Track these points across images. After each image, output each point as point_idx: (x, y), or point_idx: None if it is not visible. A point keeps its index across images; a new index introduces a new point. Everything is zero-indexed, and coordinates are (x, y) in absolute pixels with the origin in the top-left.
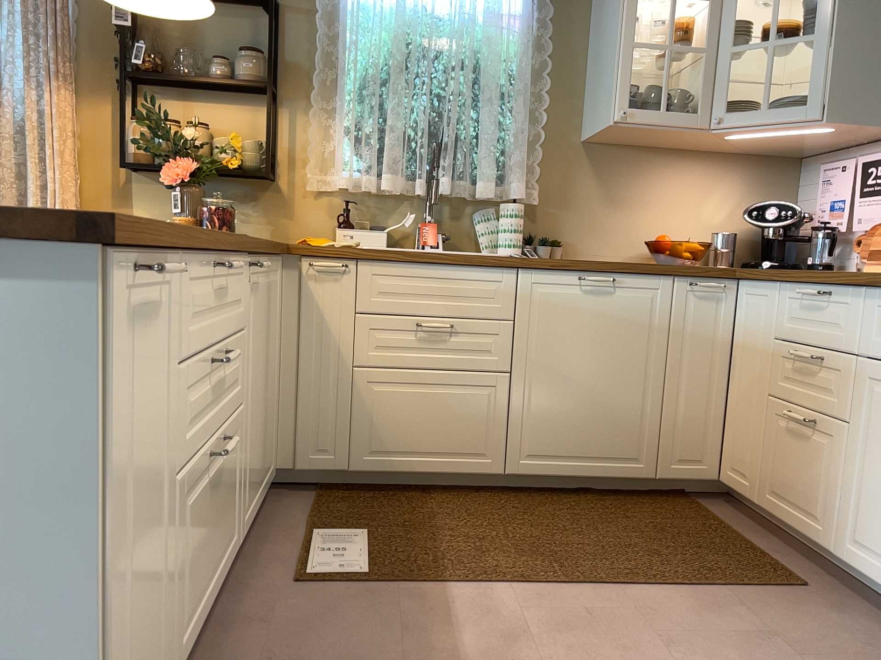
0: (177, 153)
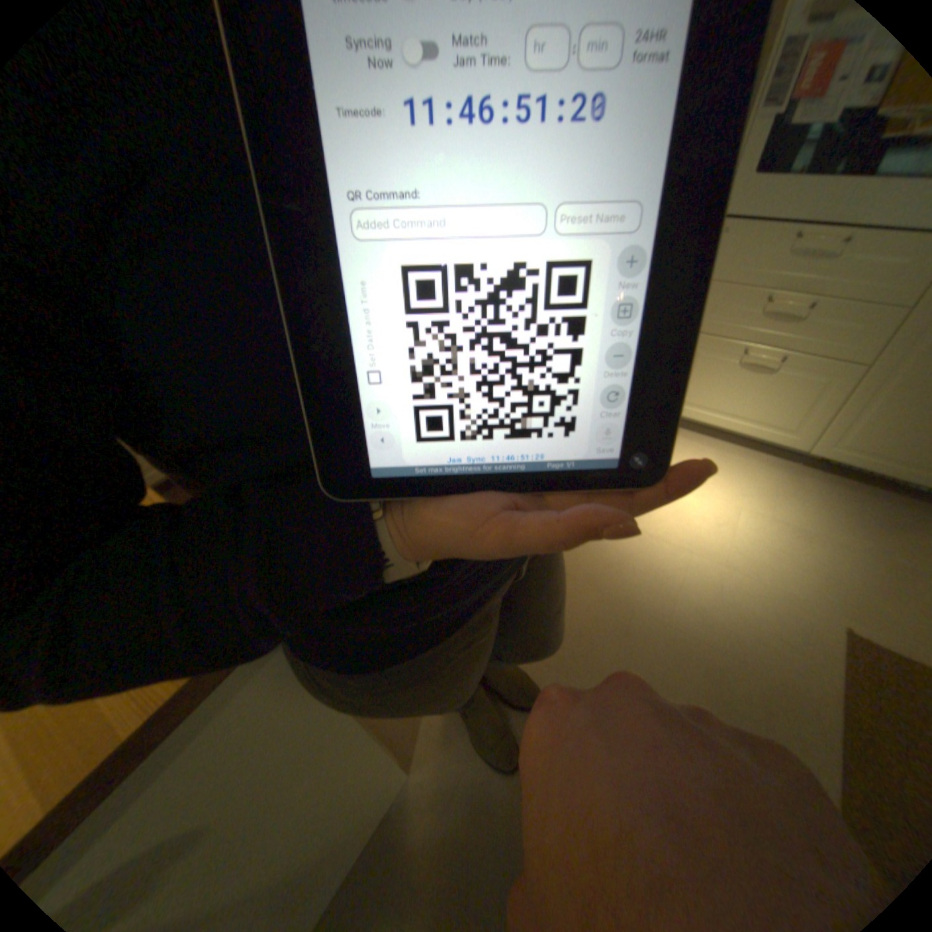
0: None
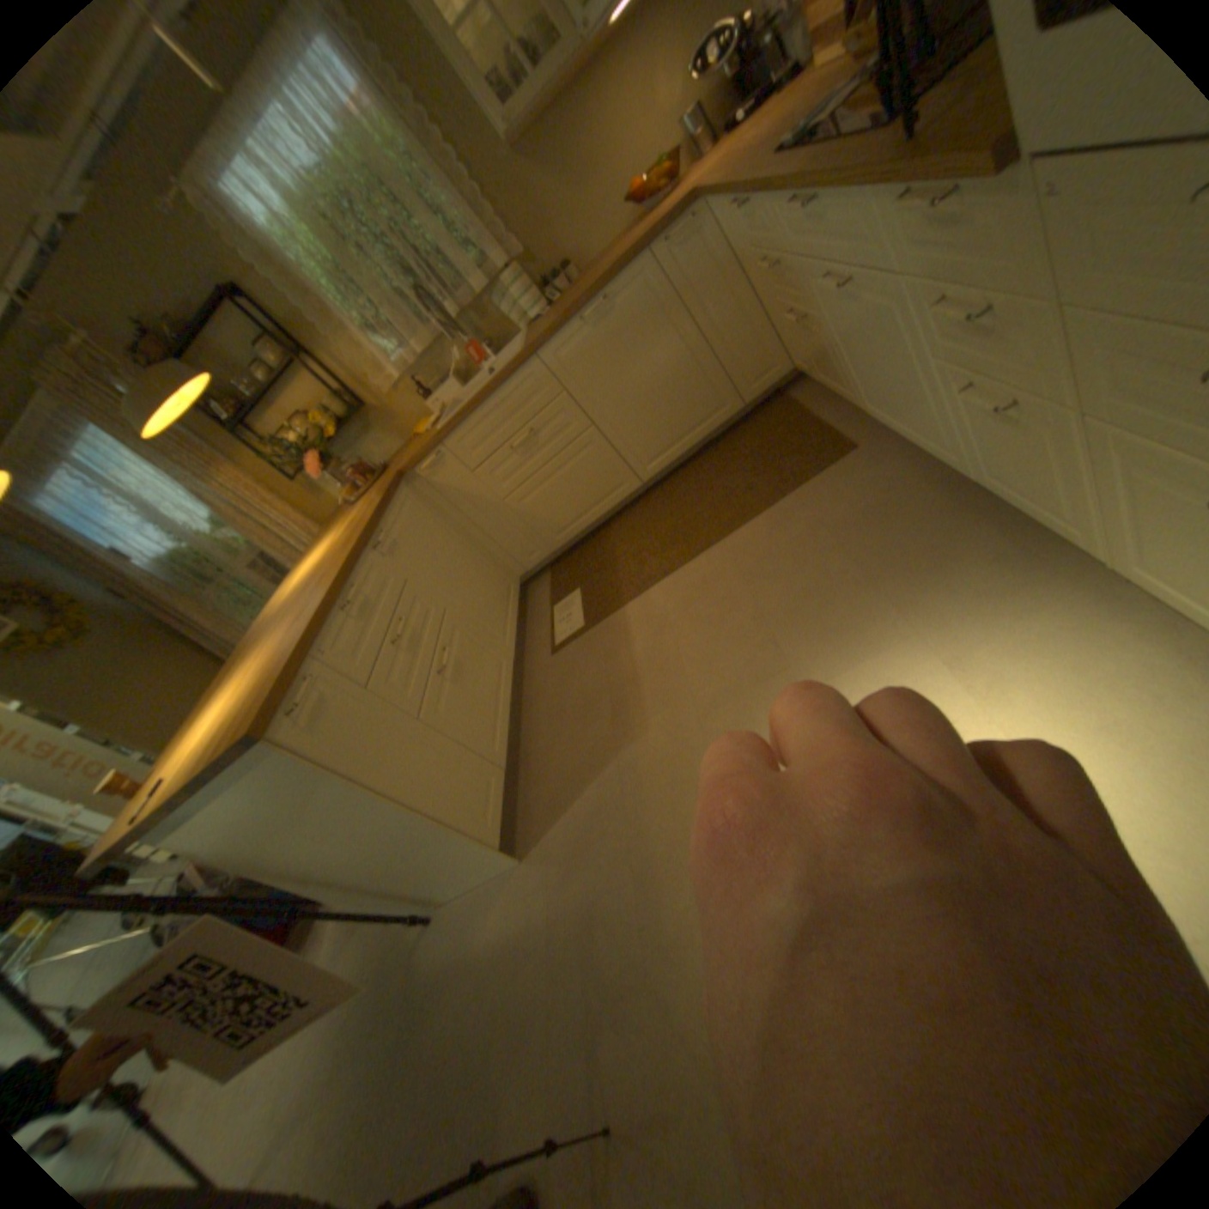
0: (302, 453)
